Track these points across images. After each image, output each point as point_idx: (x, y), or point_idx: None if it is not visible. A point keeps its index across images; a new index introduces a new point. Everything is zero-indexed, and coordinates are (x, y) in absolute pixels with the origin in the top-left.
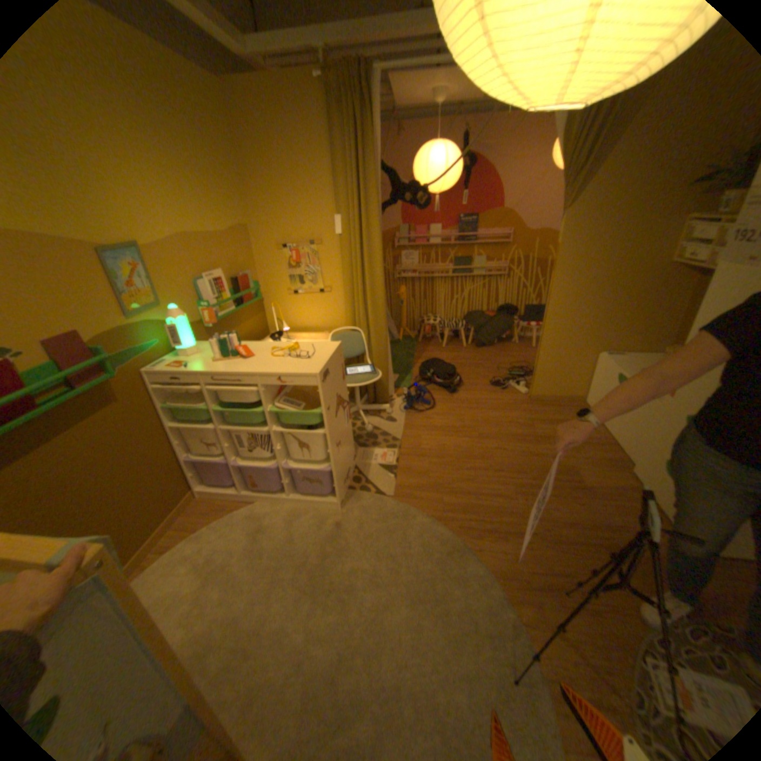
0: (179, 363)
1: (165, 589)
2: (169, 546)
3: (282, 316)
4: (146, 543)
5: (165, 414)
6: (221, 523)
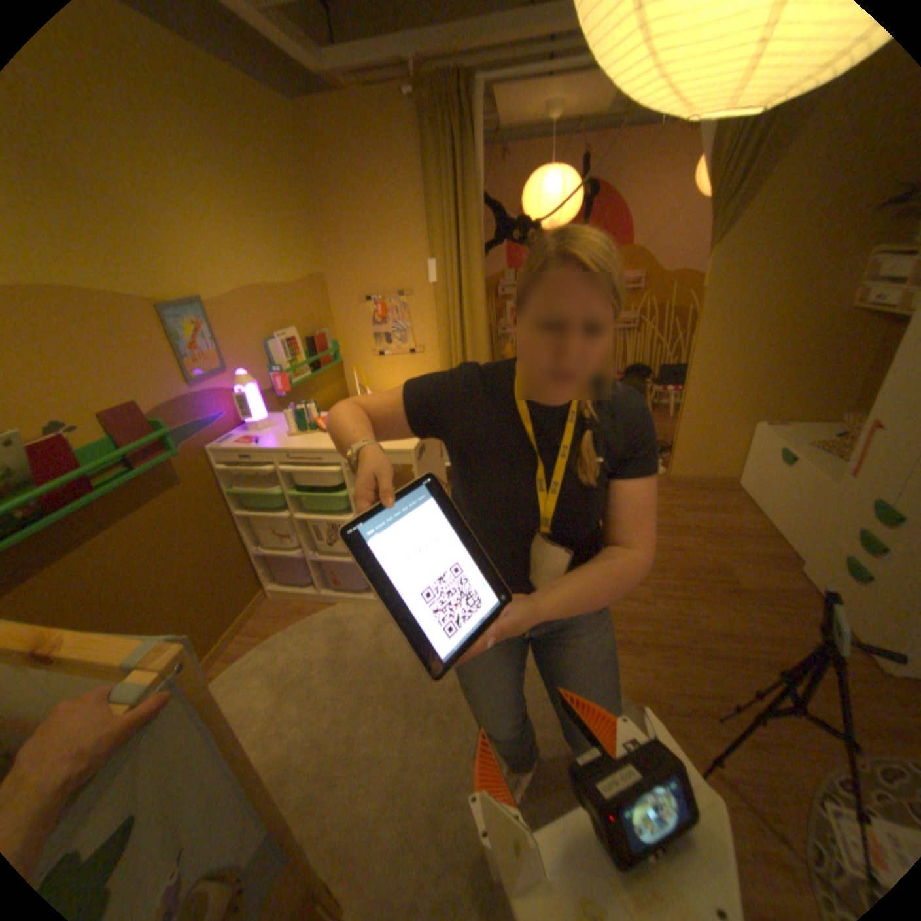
0: (248, 438)
1: (235, 704)
2: (237, 655)
3: (365, 382)
4: (212, 650)
5: (232, 498)
6: (297, 628)
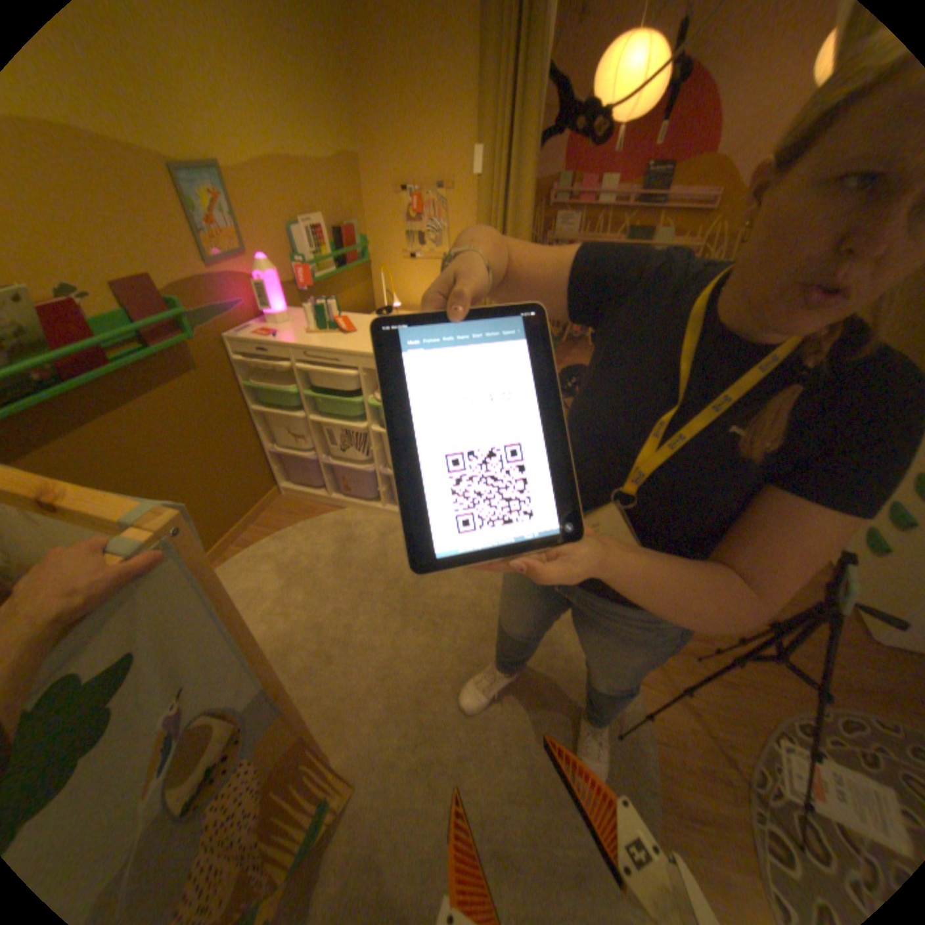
0: (265, 331)
1: (247, 583)
2: (251, 541)
3: (393, 287)
4: (227, 534)
5: (248, 392)
6: (308, 525)
